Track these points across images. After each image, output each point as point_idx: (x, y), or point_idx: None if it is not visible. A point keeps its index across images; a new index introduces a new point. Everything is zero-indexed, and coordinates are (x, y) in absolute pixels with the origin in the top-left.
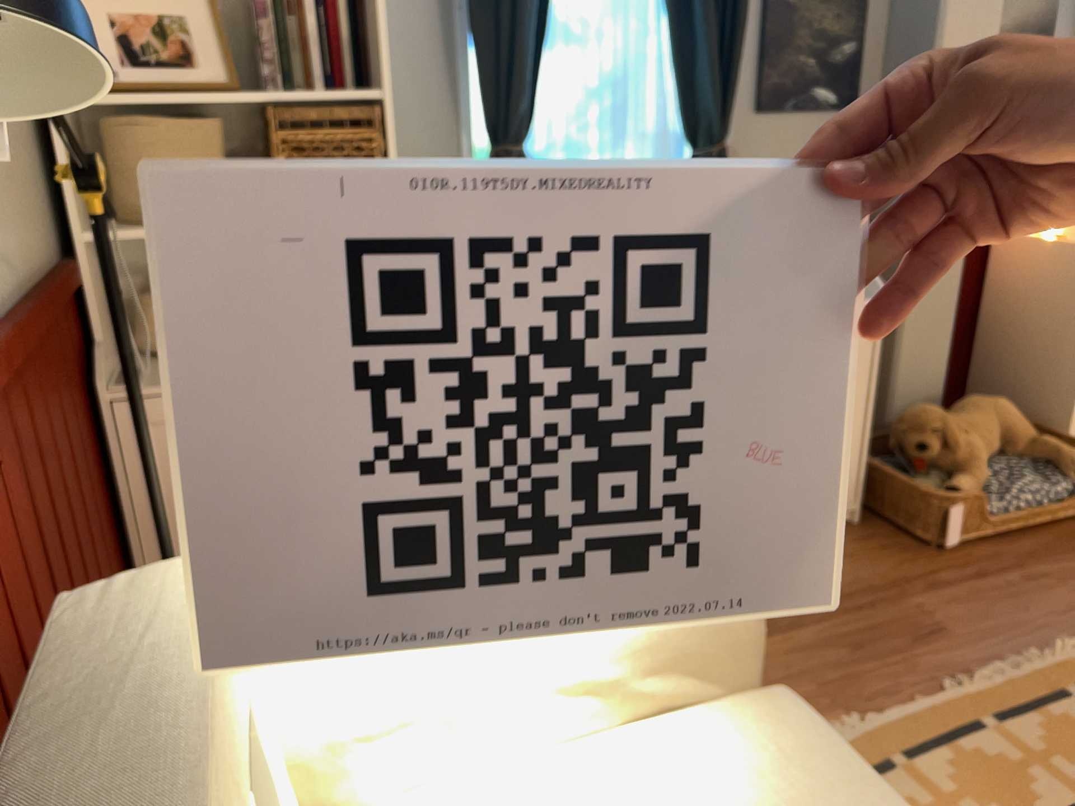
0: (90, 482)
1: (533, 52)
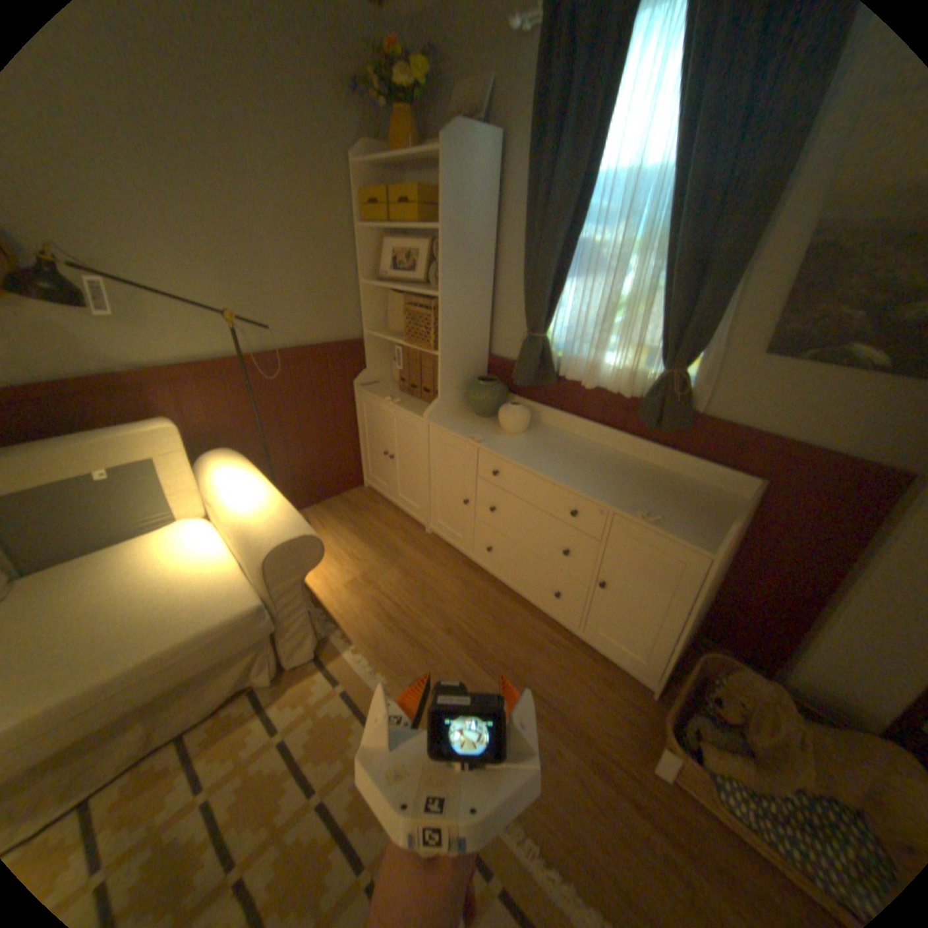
0: (338, 411)
1: (550, 279)
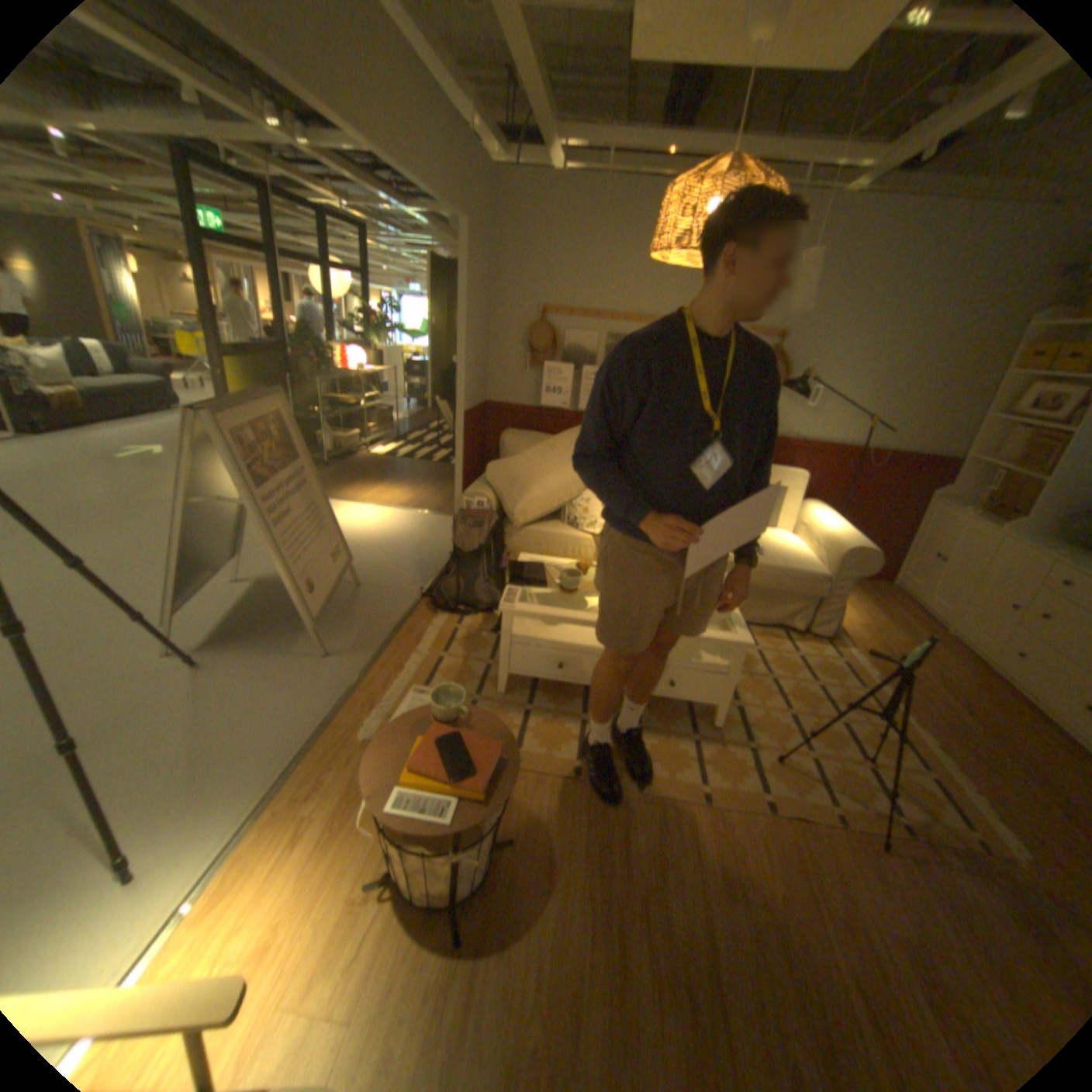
0: (906, 511)
1: None
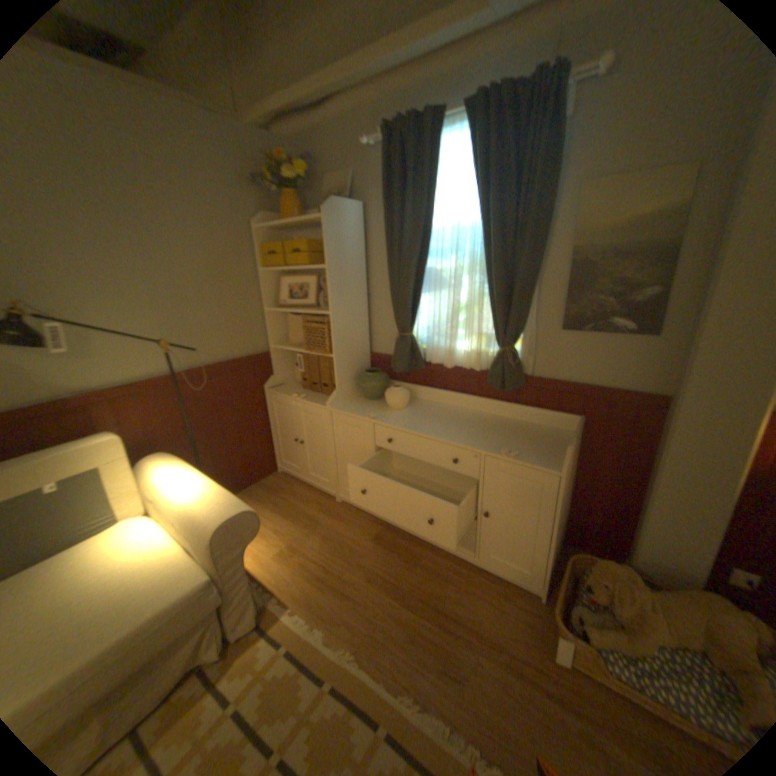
0: (252, 411)
1: (410, 295)
